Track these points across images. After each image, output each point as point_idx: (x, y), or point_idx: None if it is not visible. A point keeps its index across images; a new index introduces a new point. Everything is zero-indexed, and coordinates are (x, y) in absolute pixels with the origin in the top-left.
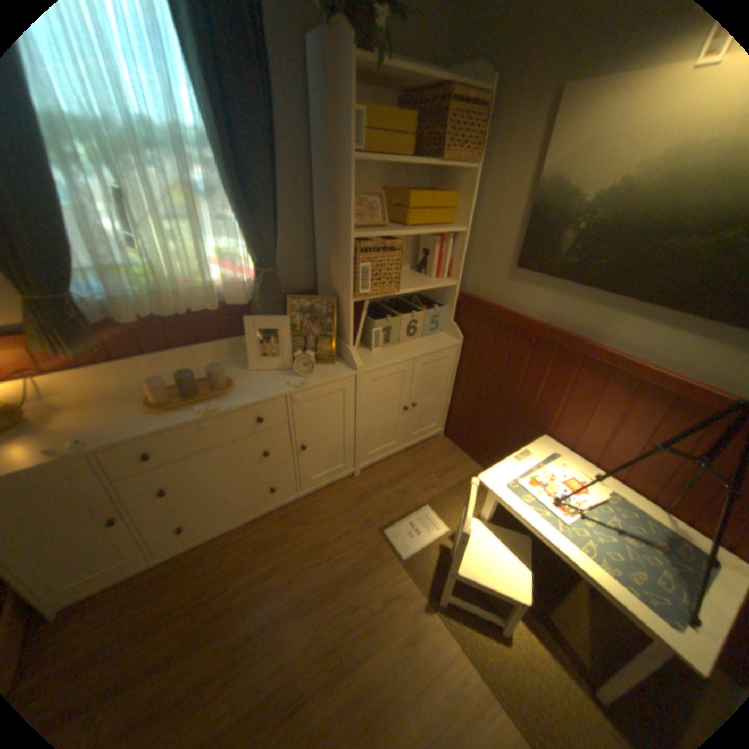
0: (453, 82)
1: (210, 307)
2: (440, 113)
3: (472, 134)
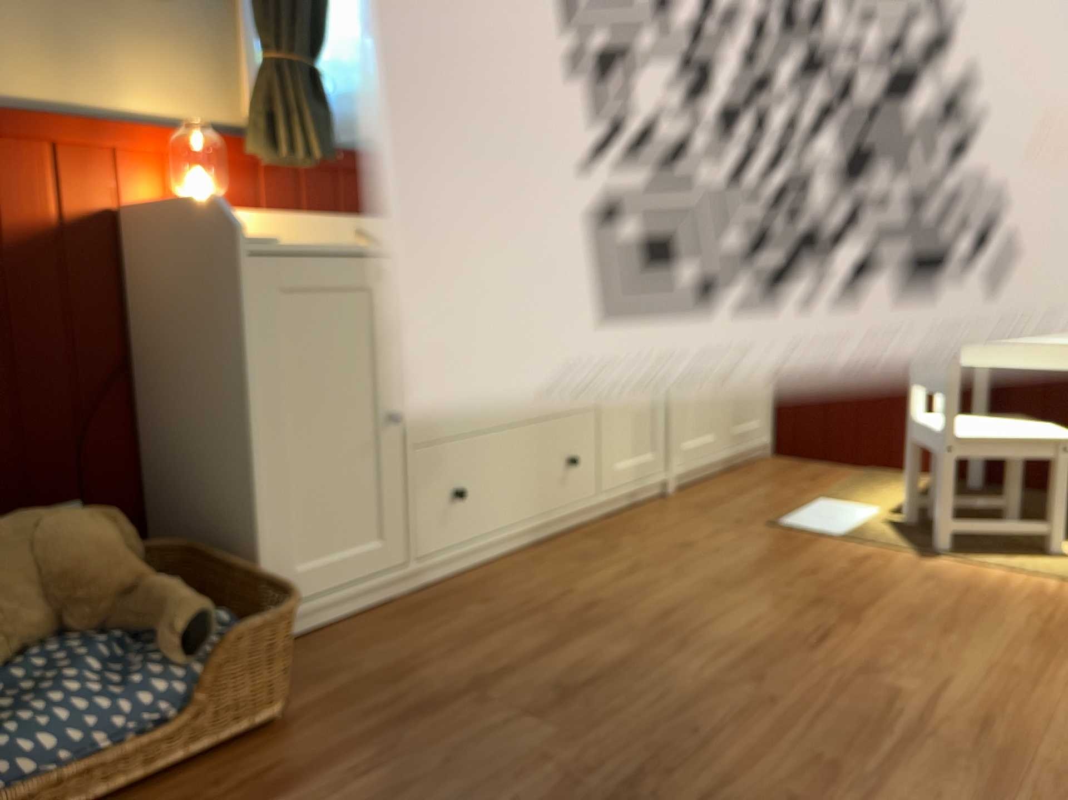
0: None
1: None
2: None
3: None
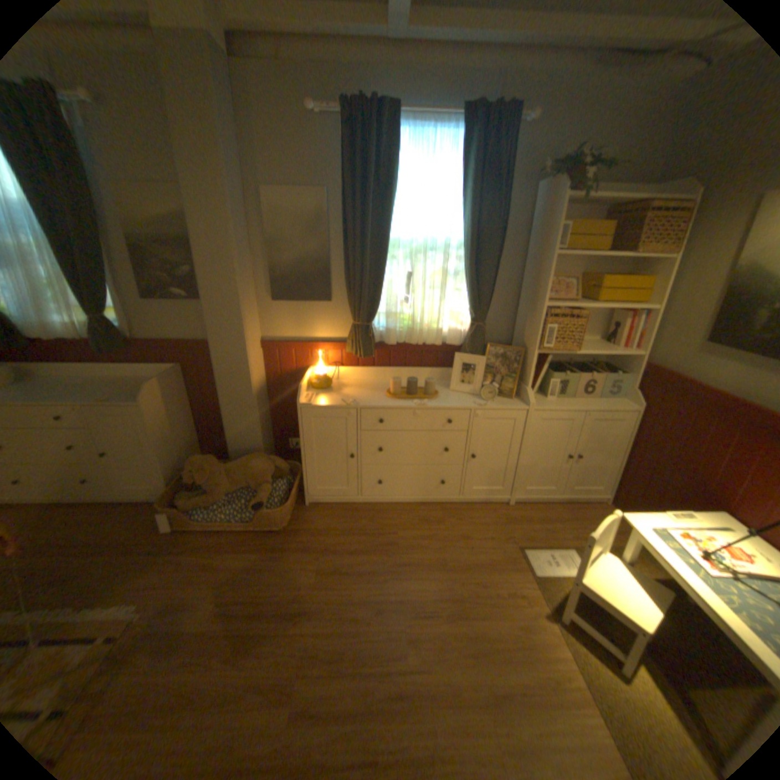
0: (651, 199)
1: (436, 344)
2: (638, 220)
3: (673, 232)
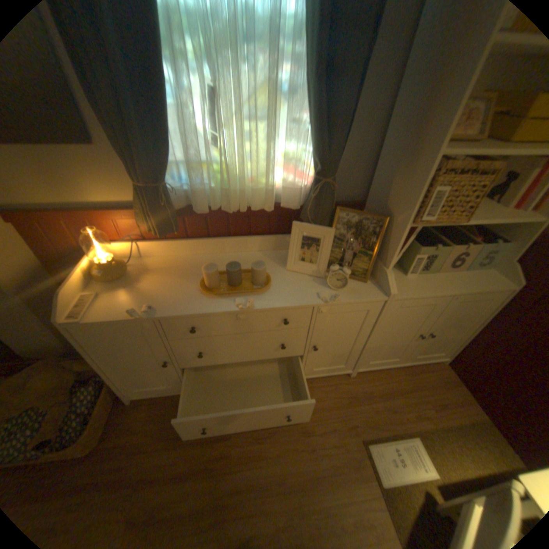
0: None
1: (266, 209)
2: None
3: None
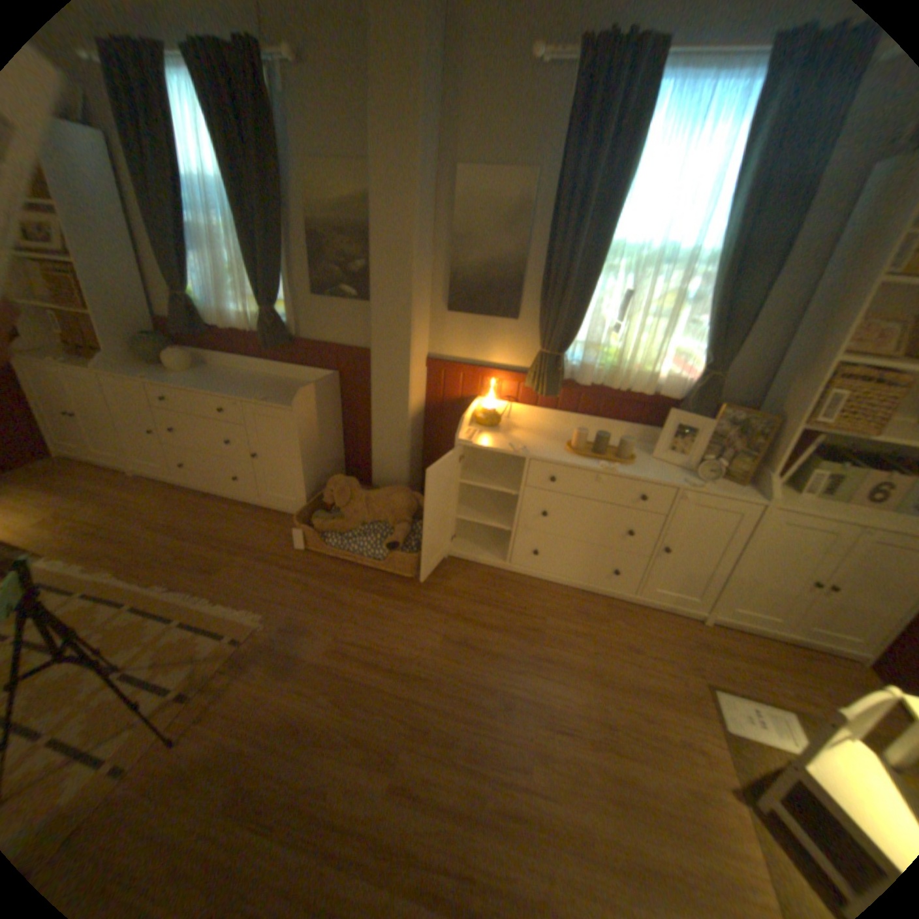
0: None
1: (646, 393)
2: None
3: None
